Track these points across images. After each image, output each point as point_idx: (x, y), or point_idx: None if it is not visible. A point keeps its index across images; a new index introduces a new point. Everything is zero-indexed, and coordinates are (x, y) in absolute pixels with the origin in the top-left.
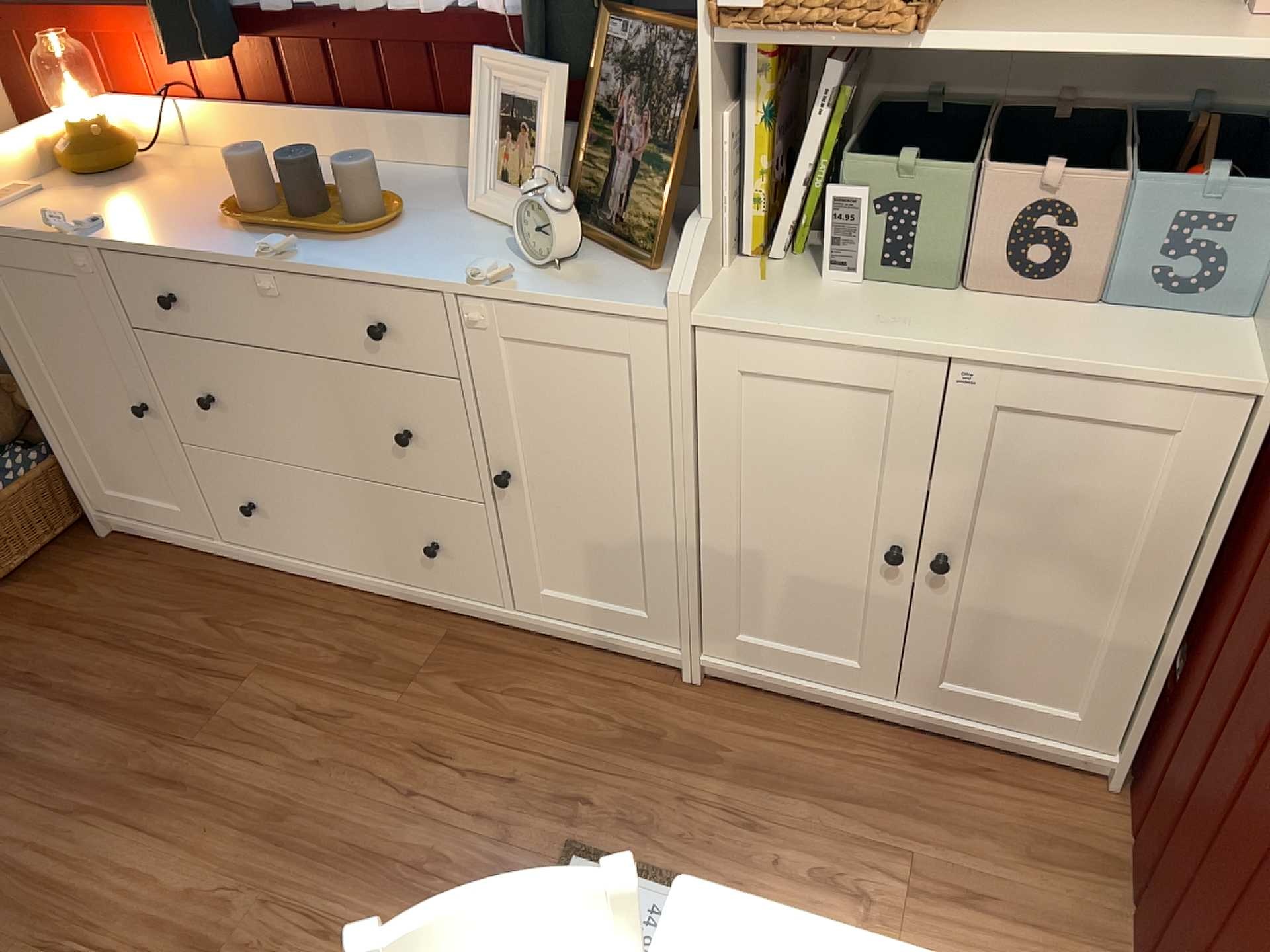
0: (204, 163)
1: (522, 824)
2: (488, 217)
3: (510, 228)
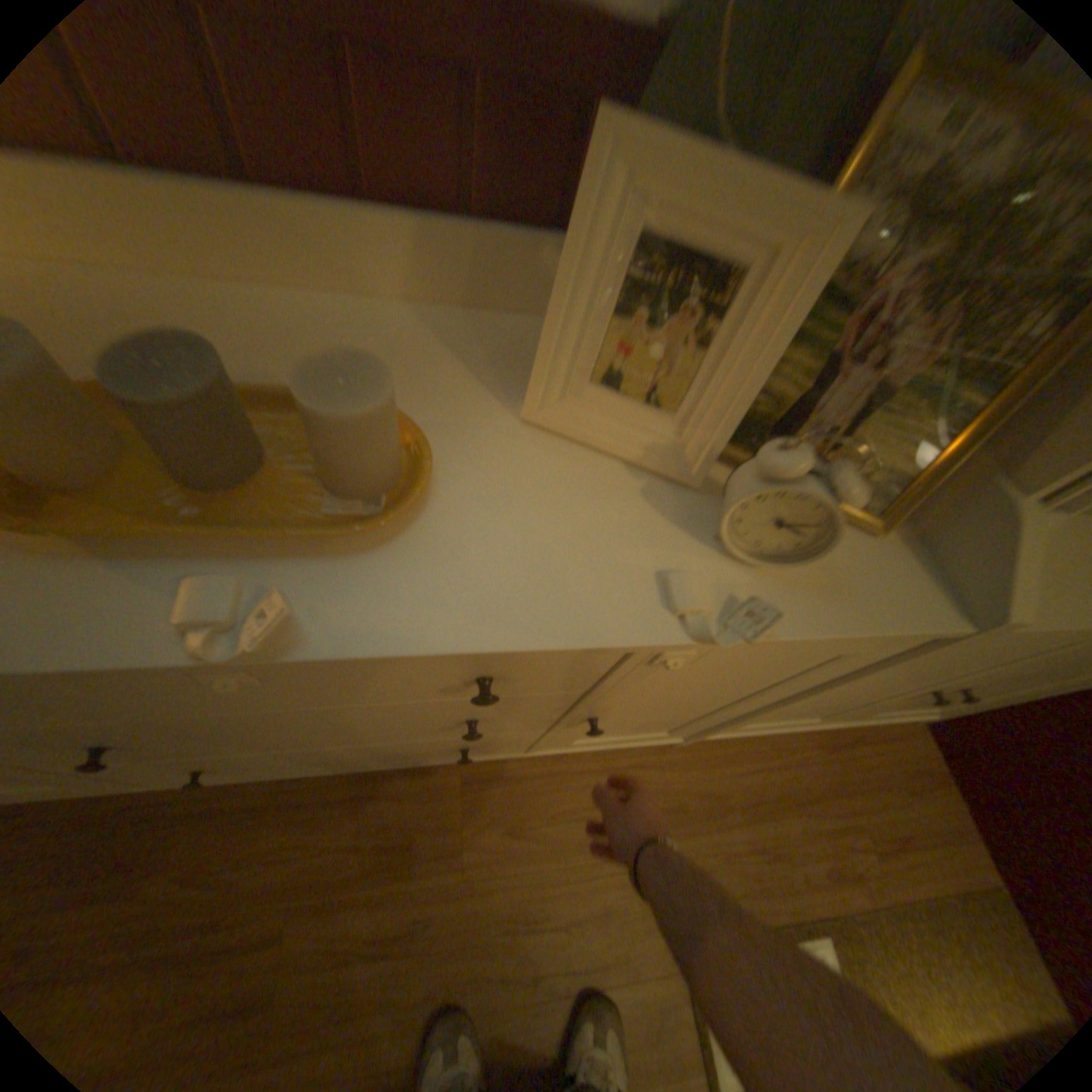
0: None
1: (637, 956)
2: (567, 439)
3: (624, 466)
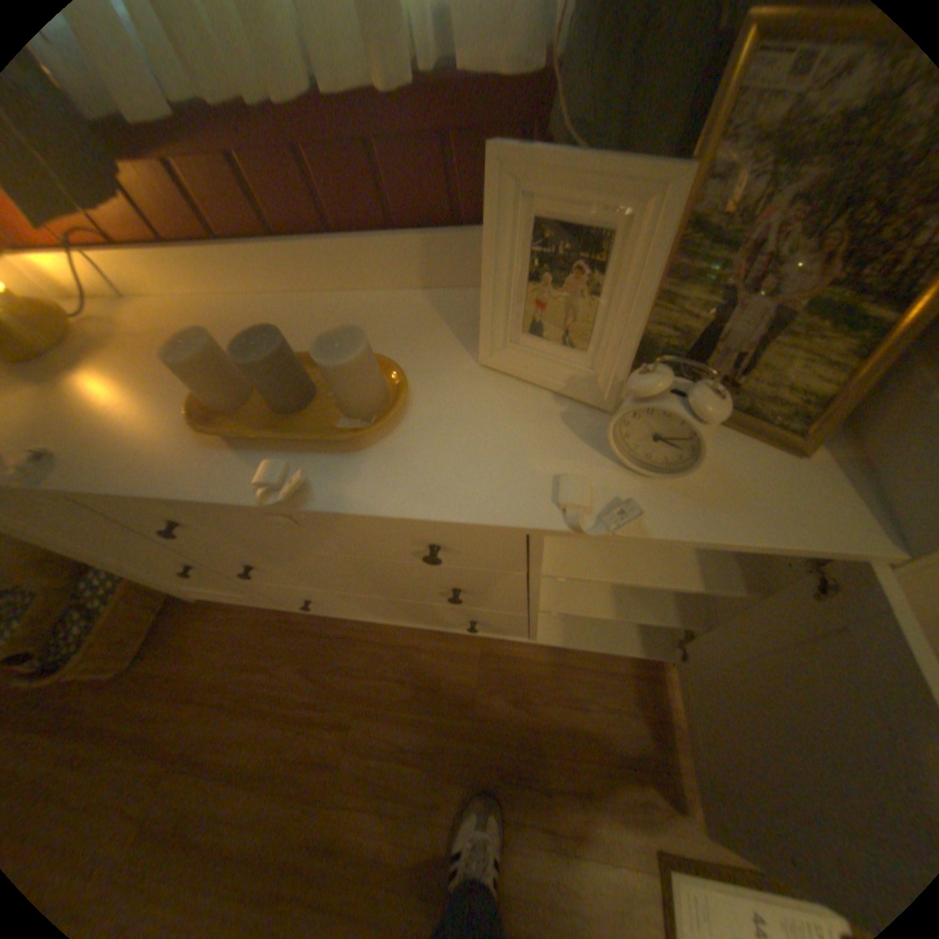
0: (146, 322)
1: (614, 842)
2: (512, 376)
3: (553, 395)
